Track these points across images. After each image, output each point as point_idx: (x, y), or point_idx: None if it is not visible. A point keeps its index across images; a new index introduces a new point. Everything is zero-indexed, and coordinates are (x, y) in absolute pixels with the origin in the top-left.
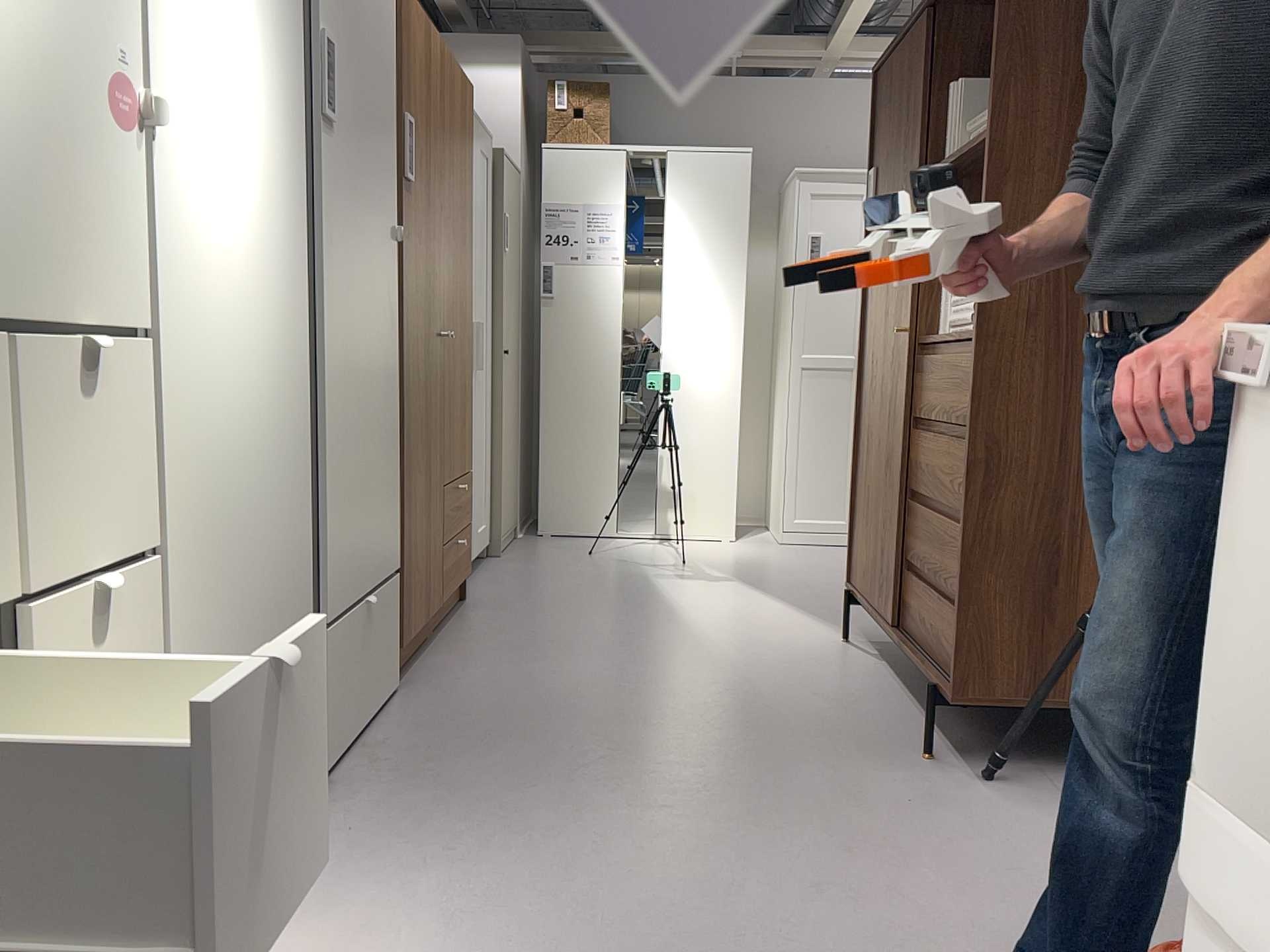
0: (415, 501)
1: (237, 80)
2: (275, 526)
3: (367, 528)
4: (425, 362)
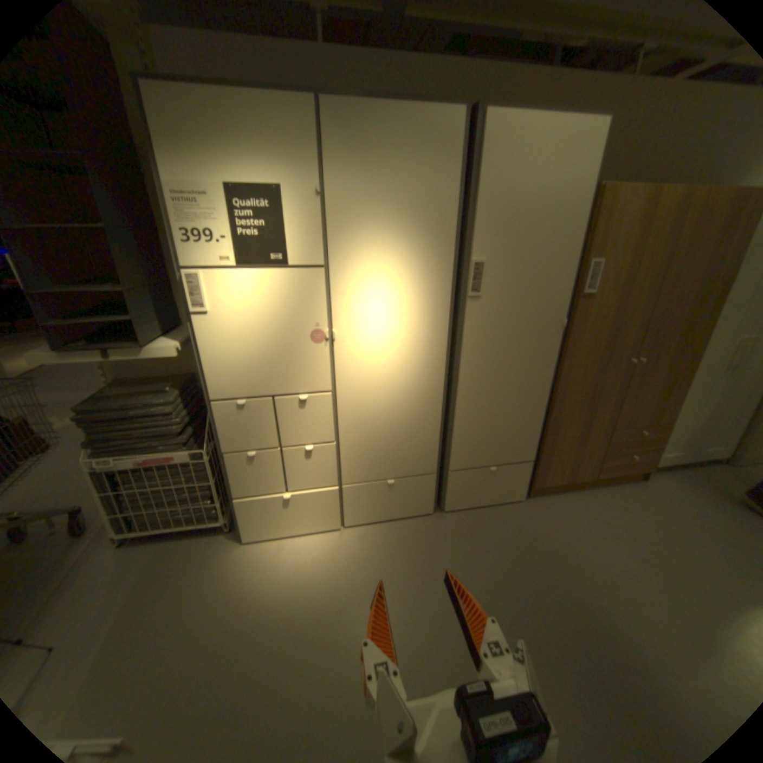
0: (566, 436)
1: (394, 307)
2: (412, 439)
3: (499, 444)
4: (599, 377)
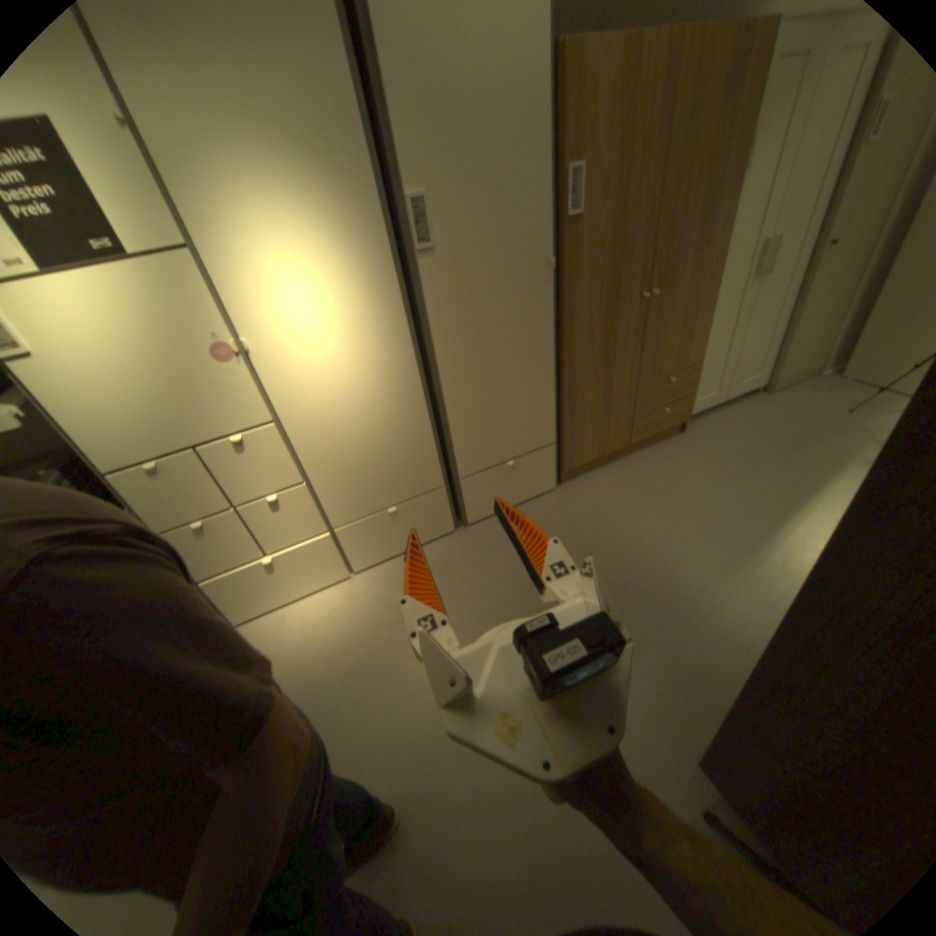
0: (585, 405)
1: (317, 287)
2: (402, 455)
3: (509, 434)
4: (609, 325)
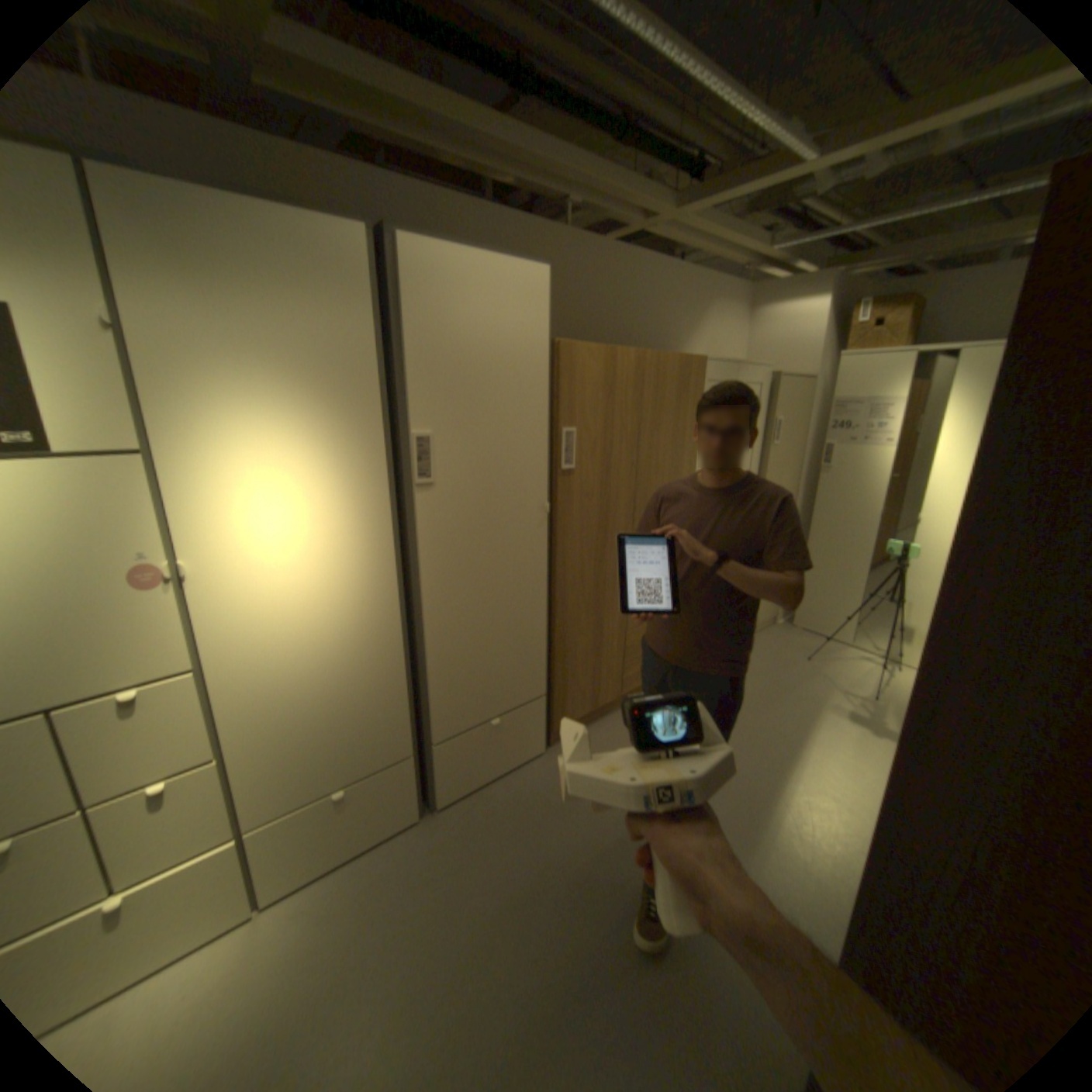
0: (577, 652)
1: (296, 510)
2: (364, 714)
3: (497, 685)
4: (598, 569)
